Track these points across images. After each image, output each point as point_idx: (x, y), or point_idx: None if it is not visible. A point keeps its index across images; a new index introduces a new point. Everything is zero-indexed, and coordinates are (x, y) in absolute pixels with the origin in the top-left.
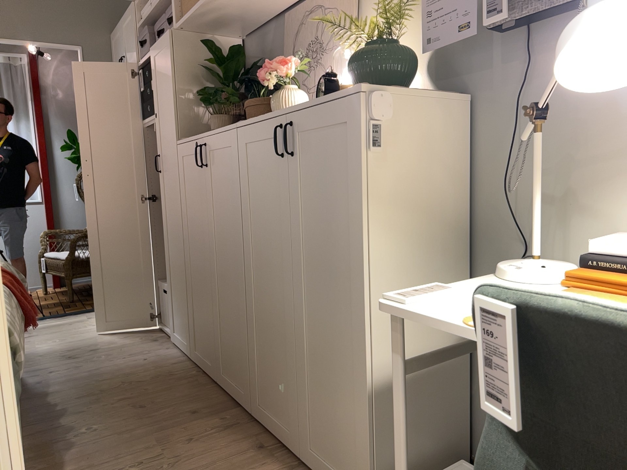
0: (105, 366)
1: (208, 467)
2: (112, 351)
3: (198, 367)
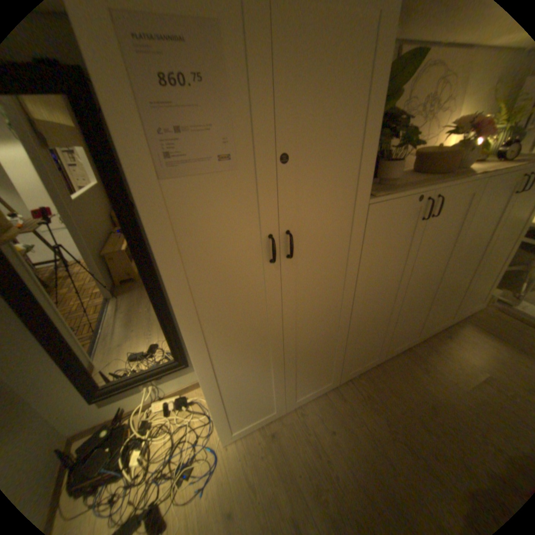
0: (351, 480)
1: (478, 357)
2: (303, 488)
3: (350, 379)
